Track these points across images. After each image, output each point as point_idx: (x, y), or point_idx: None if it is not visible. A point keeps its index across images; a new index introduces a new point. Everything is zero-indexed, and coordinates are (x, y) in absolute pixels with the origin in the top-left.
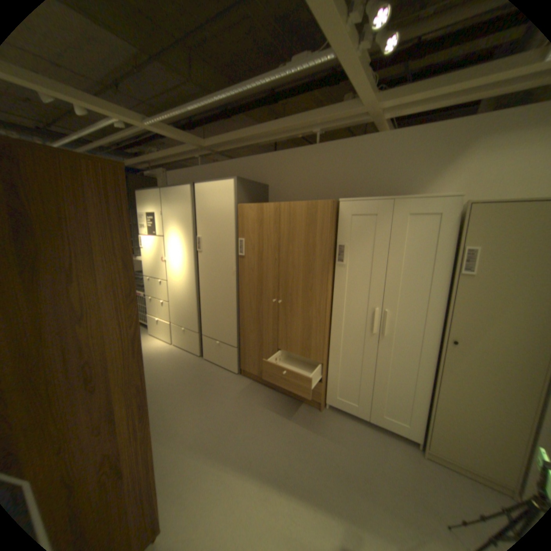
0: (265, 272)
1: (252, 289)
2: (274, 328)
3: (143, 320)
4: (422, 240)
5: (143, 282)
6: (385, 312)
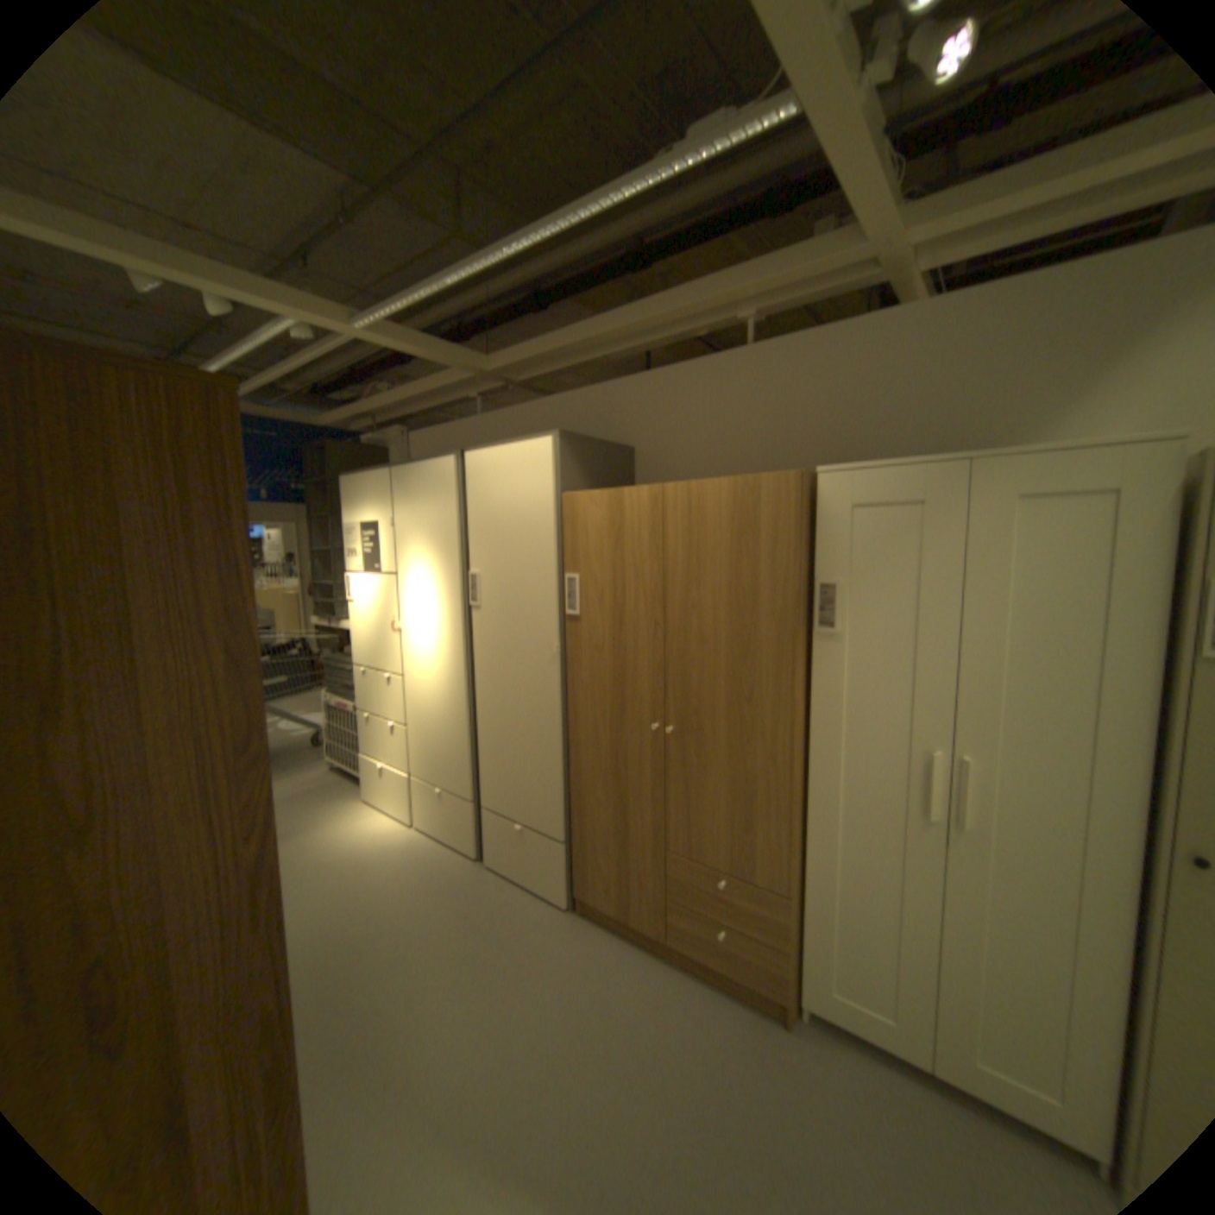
0: (630, 654)
1: (599, 698)
2: (656, 796)
3: (351, 766)
4: (1061, 564)
5: (354, 678)
6: (963, 762)
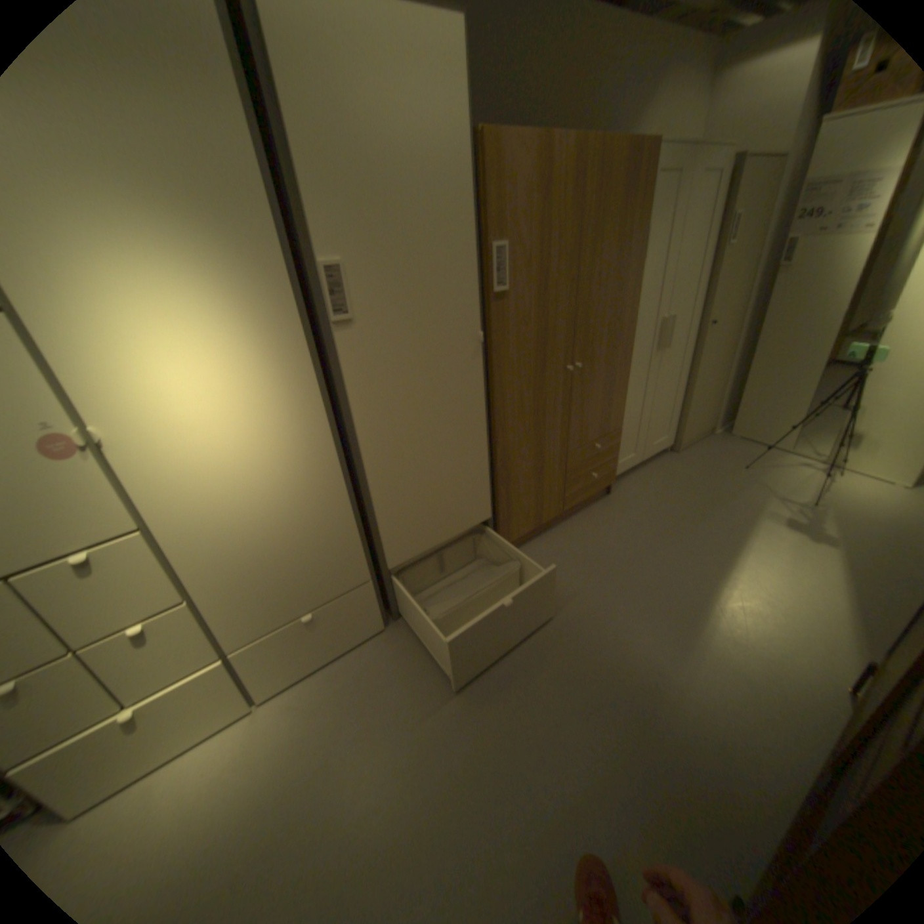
0: (550, 315)
1: (523, 369)
2: (562, 422)
3: None
4: (704, 209)
5: None
6: (670, 318)
